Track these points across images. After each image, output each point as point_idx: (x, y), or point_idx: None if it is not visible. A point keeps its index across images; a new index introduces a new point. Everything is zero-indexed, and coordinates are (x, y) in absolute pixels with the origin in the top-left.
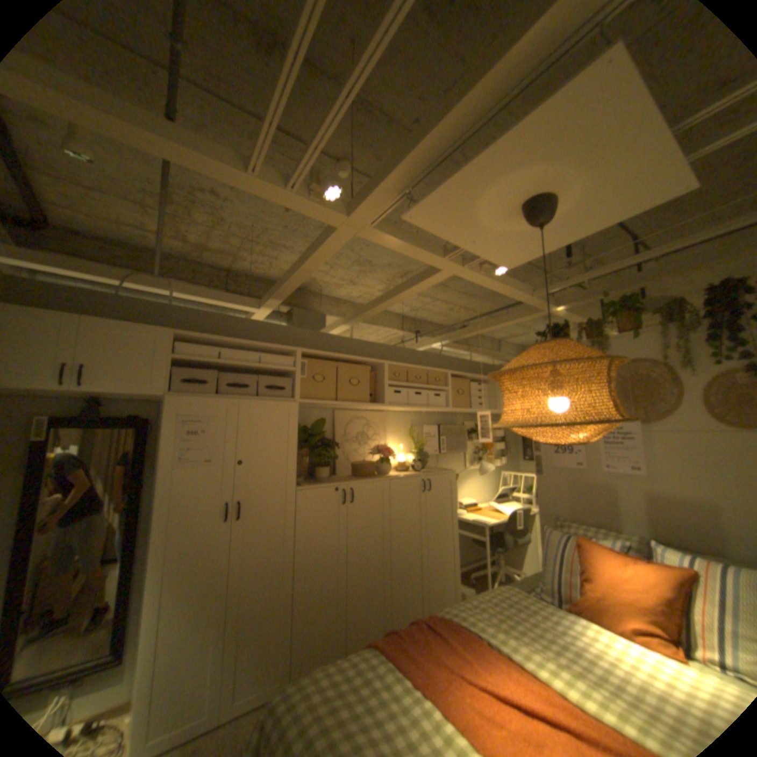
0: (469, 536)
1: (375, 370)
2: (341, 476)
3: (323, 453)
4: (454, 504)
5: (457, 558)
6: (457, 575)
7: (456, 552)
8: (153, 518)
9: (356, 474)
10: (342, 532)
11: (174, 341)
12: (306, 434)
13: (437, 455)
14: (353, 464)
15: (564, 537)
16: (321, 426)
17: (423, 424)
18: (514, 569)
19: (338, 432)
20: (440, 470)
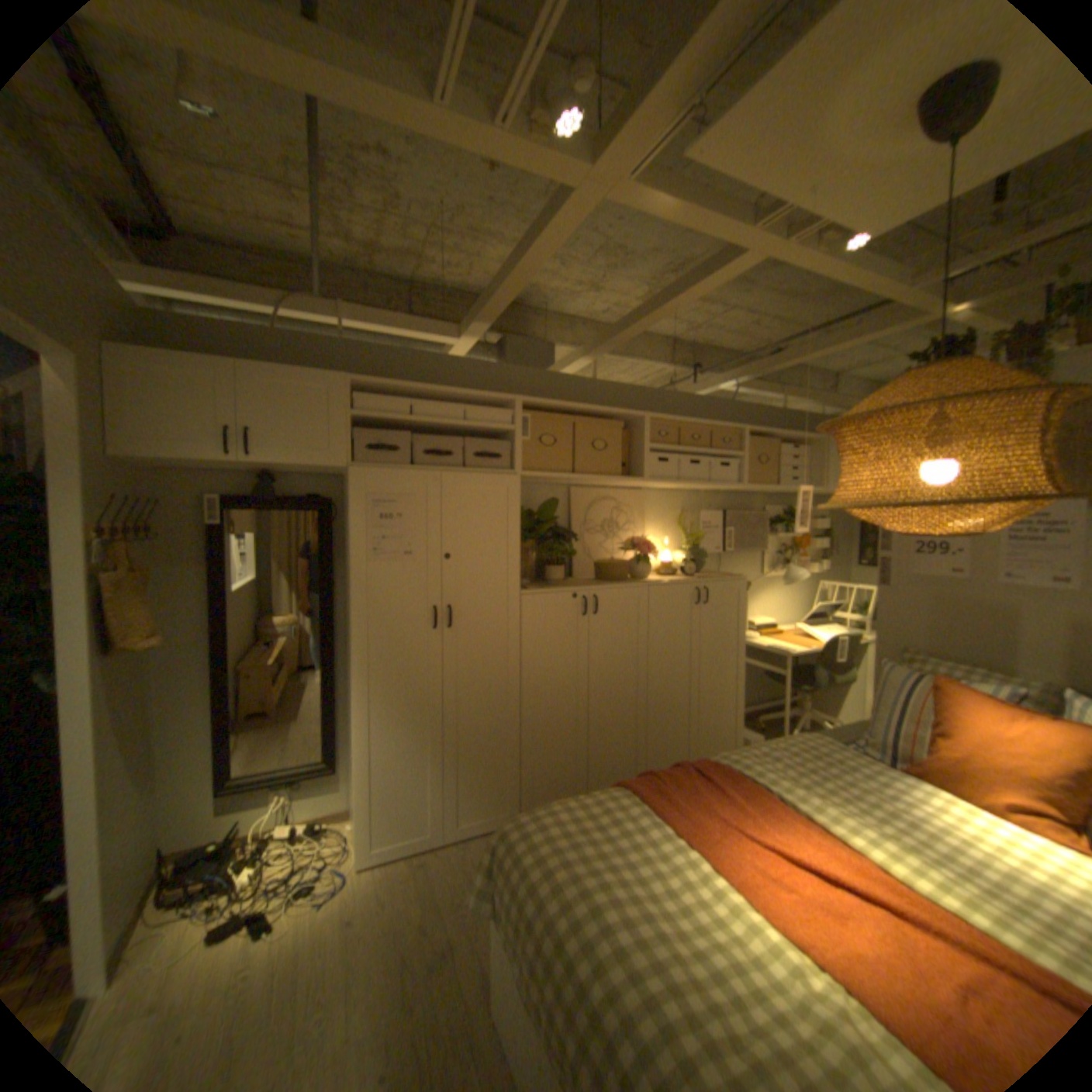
0: (761, 668)
1: (630, 426)
2: (580, 579)
3: (556, 547)
4: (743, 623)
5: (741, 694)
6: (741, 716)
7: (742, 686)
8: (352, 620)
9: (602, 577)
10: (582, 650)
11: (352, 392)
12: (532, 521)
13: (721, 554)
14: (597, 563)
15: (915, 676)
16: (552, 510)
17: (701, 509)
18: (826, 715)
19: (576, 518)
20: (723, 575)
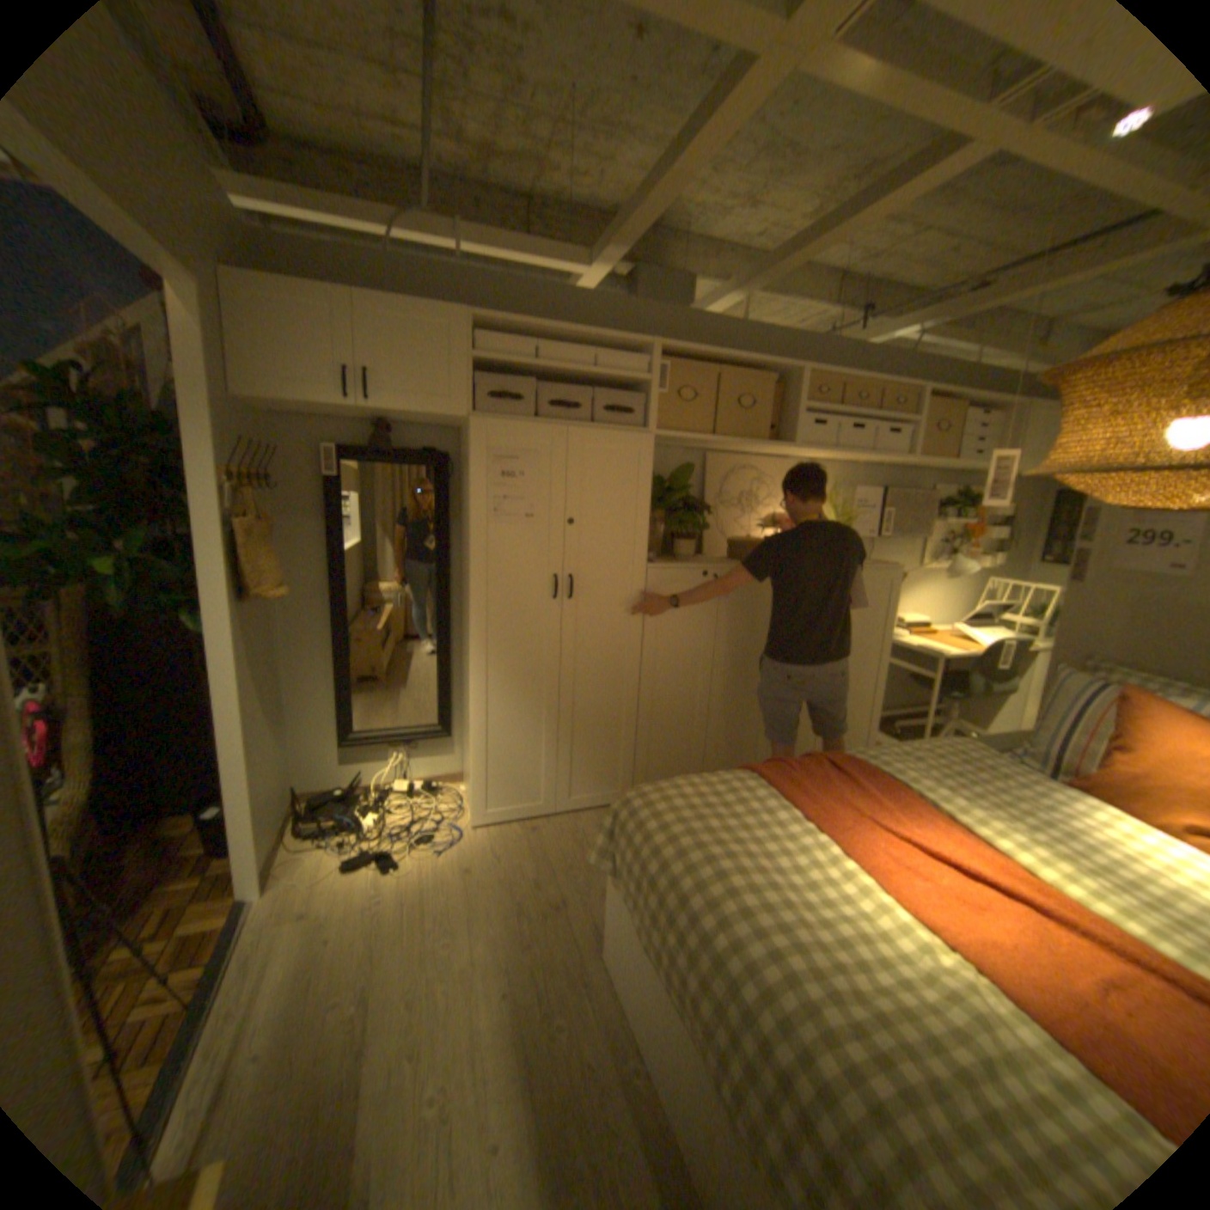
0: (905, 671)
1: (785, 381)
2: (711, 558)
3: (689, 519)
4: (893, 618)
5: (881, 695)
6: (877, 719)
7: (882, 687)
8: (472, 584)
9: (736, 557)
10: (708, 634)
11: (474, 330)
12: (663, 490)
13: (875, 540)
14: (732, 540)
15: (1098, 686)
16: (687, 477)
17: (858, 485)
18: (975, 727)
19: (711, 489)
20: (876, 563)
